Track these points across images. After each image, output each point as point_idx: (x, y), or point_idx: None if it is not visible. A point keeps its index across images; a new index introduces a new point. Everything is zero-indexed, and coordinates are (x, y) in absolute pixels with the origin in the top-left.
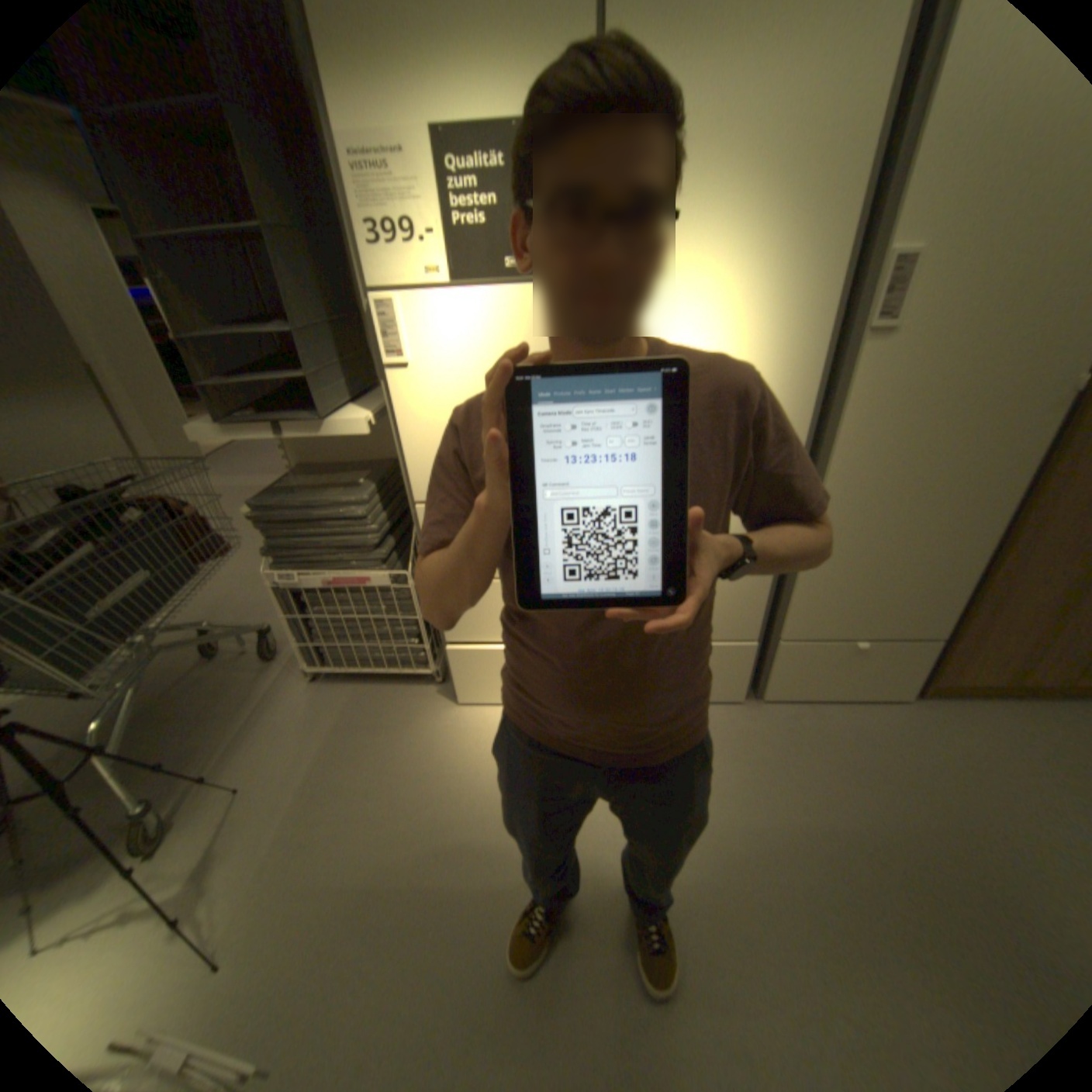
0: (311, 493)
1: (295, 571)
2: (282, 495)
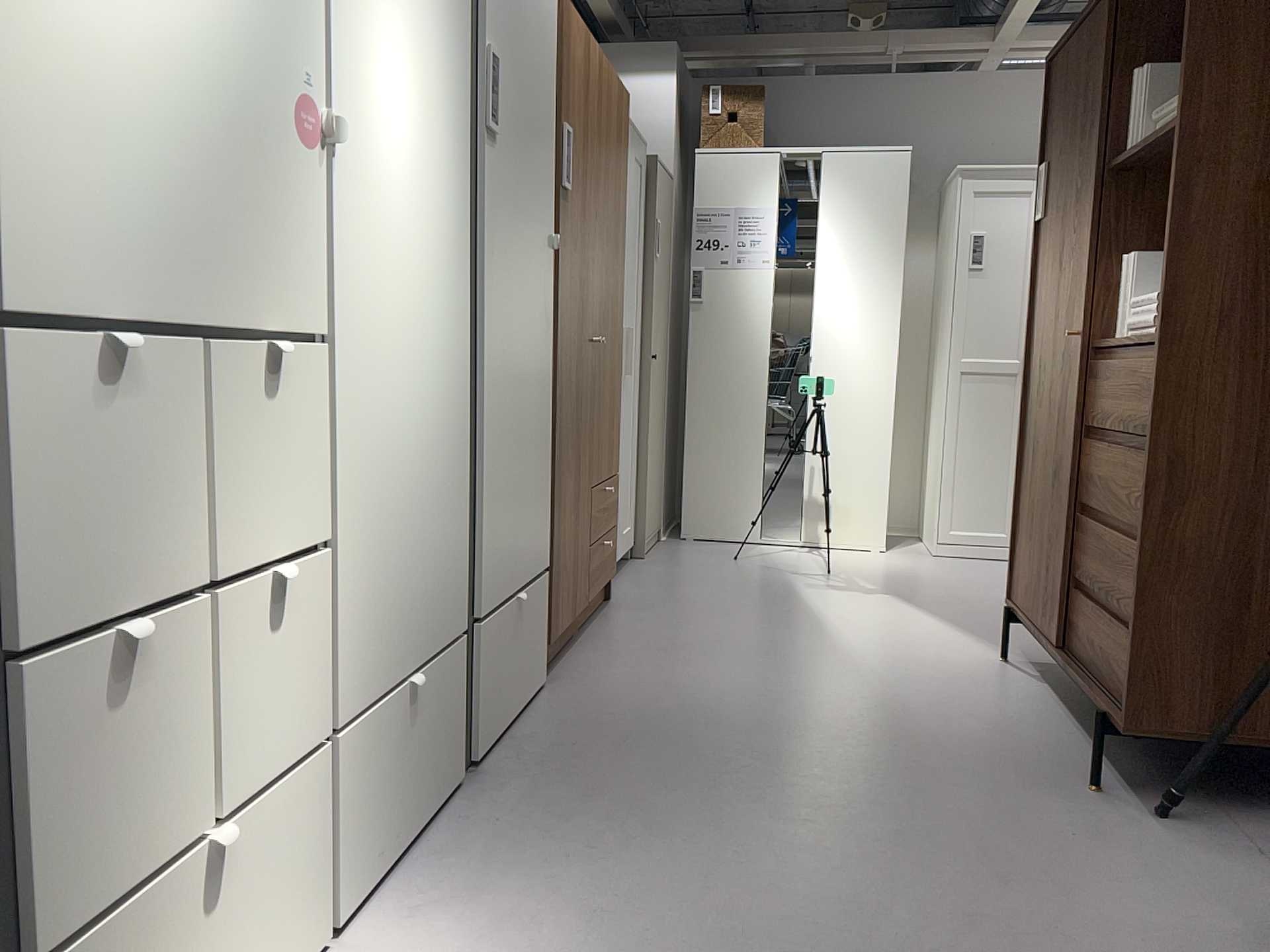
0: None
1: None
2: None
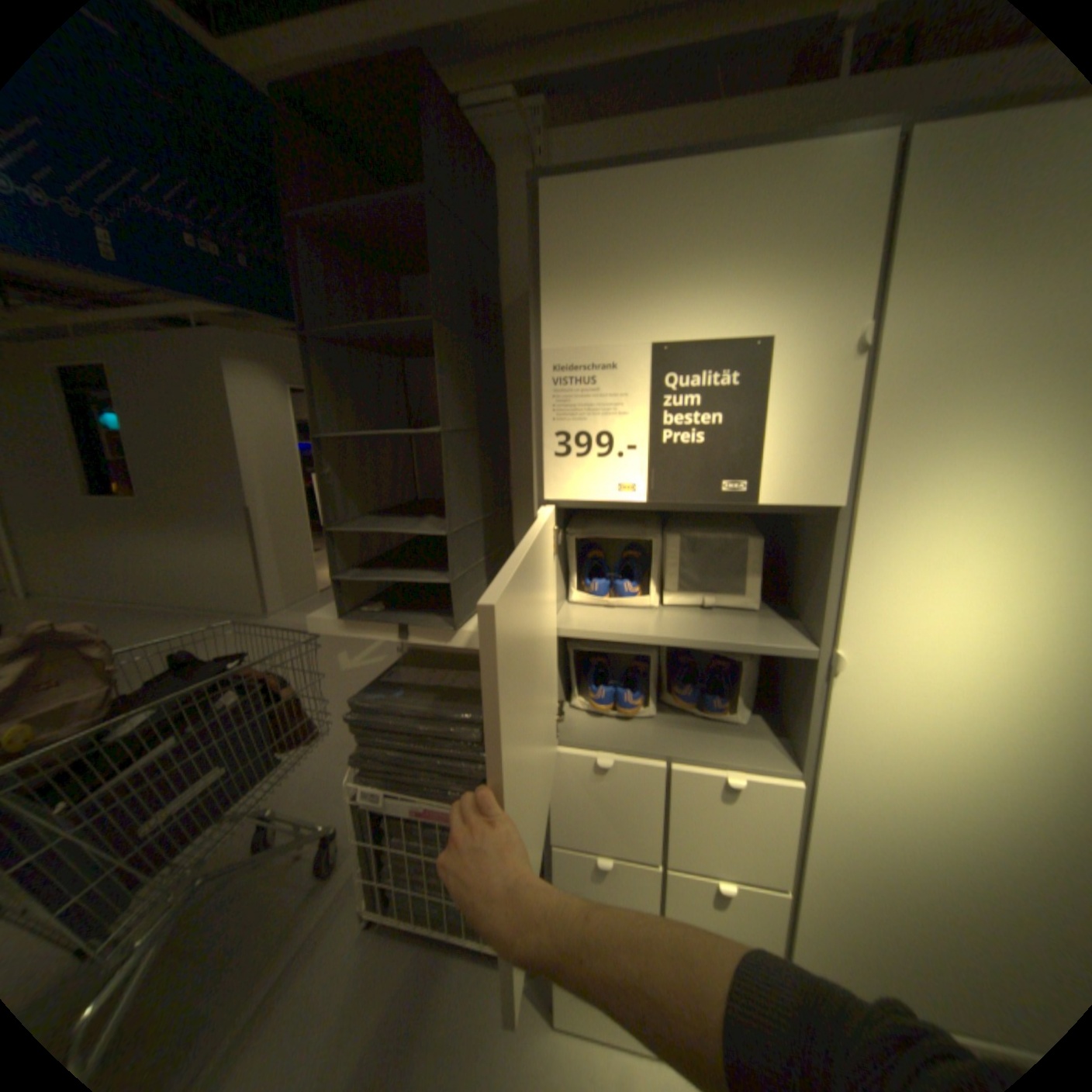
0: (420, 697)
1: (381, 788)
2: (389, 695)
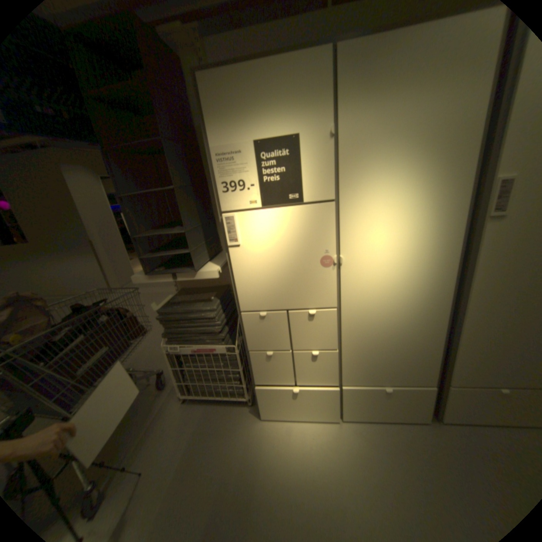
0: (188, 305)
1: (178, 345)
2: (174, 306)
